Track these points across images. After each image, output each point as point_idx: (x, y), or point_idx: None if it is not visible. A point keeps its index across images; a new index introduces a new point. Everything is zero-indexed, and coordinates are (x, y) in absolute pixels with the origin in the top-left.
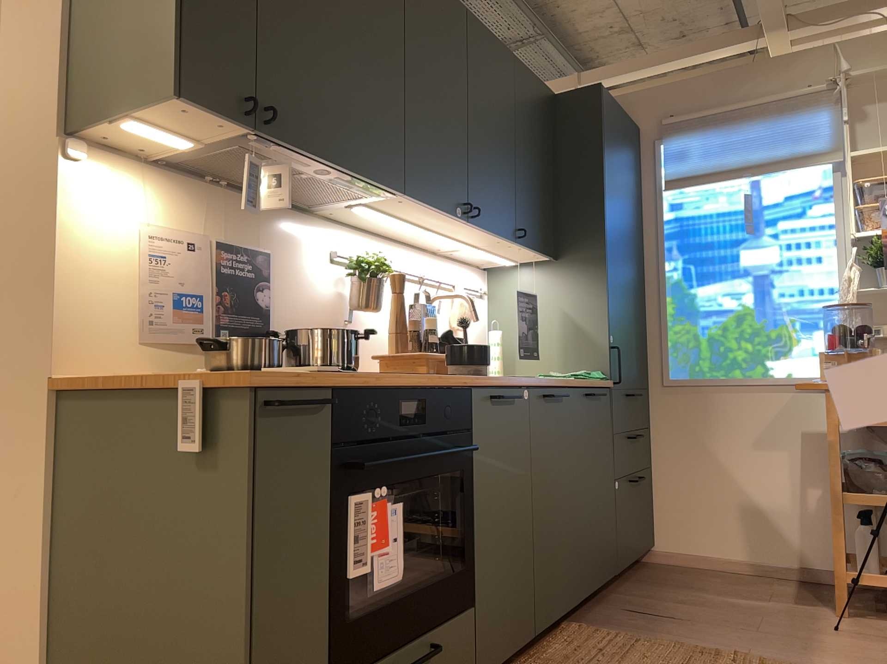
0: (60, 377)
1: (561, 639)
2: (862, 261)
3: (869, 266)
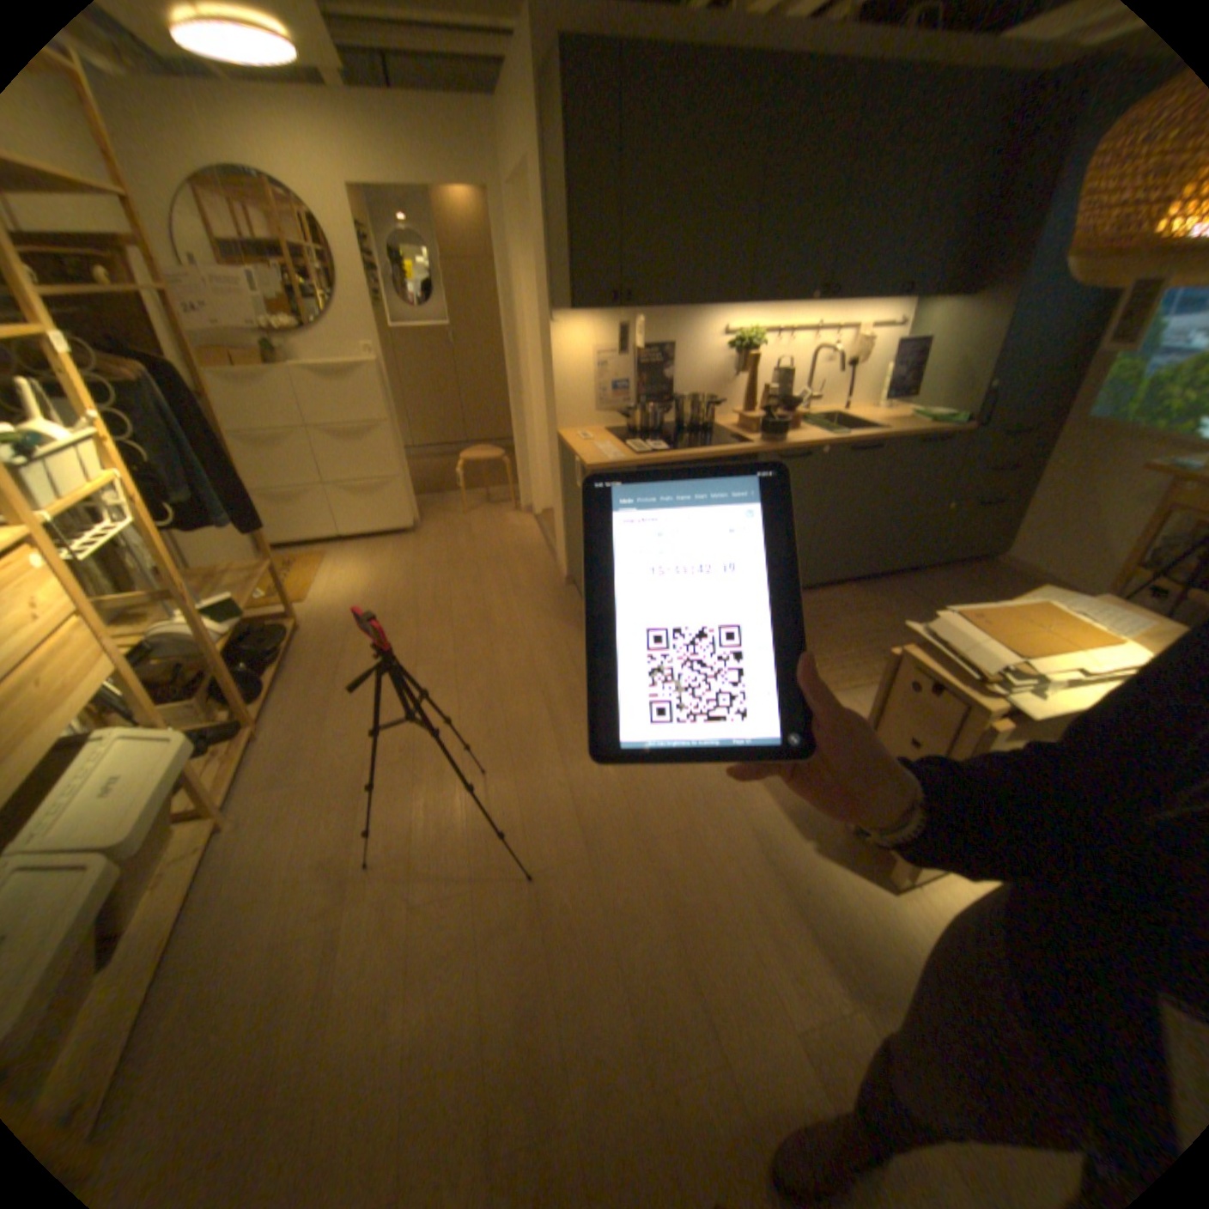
0: (558, 432)
1: (831, 592)
2: None
3: None
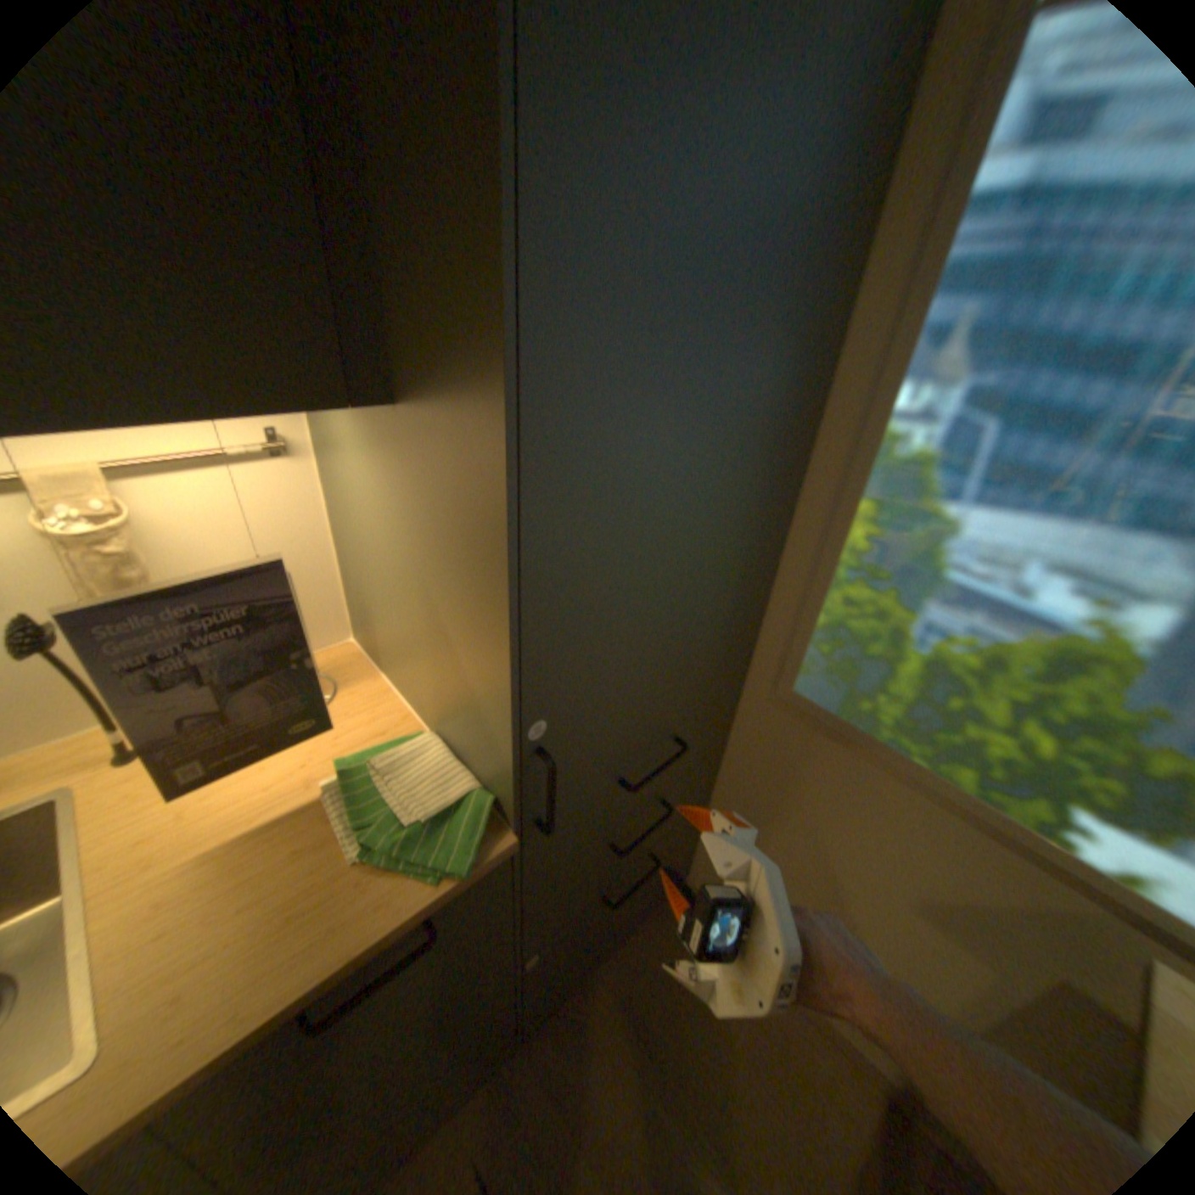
0: None
1: None
2: None
3: None
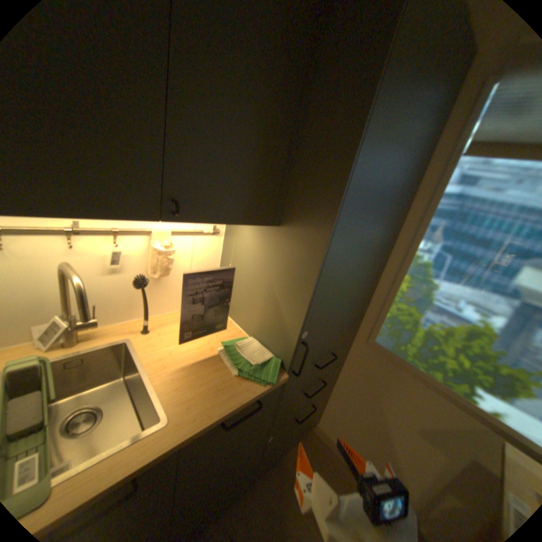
0: None
1: None
2: None
3: None
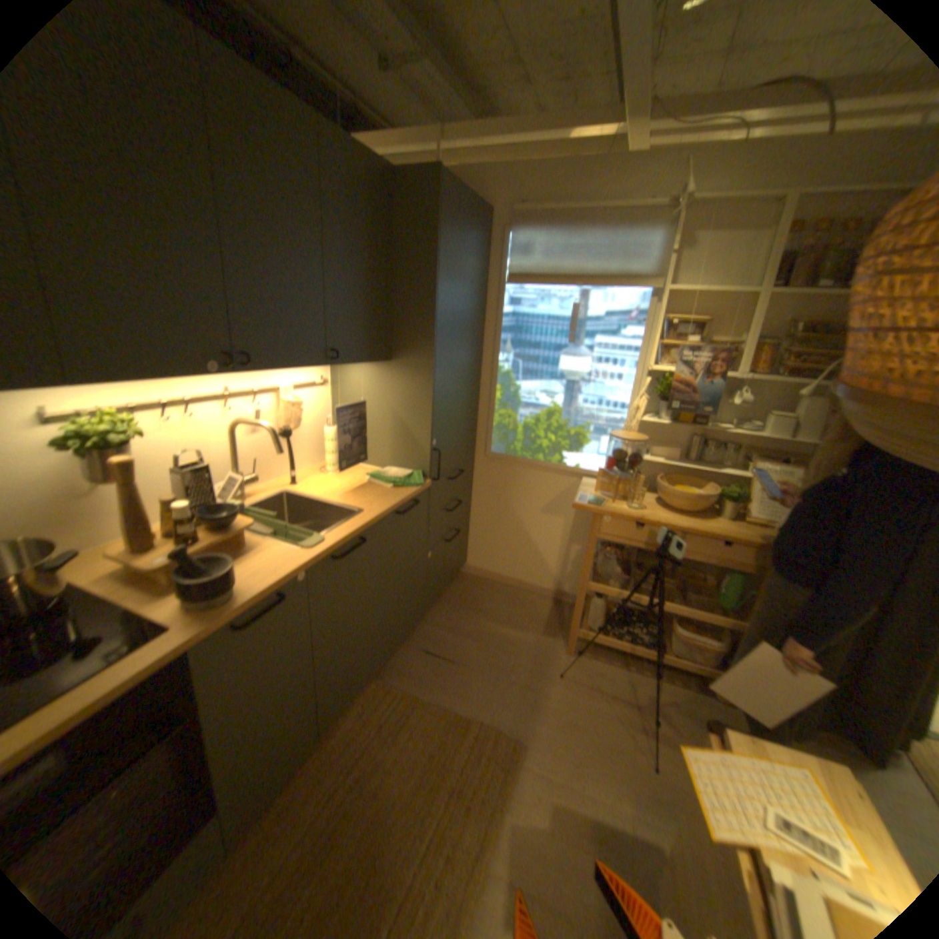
0: None
1: (354, 710)
2: (653, 388)
3: (657, 394)
